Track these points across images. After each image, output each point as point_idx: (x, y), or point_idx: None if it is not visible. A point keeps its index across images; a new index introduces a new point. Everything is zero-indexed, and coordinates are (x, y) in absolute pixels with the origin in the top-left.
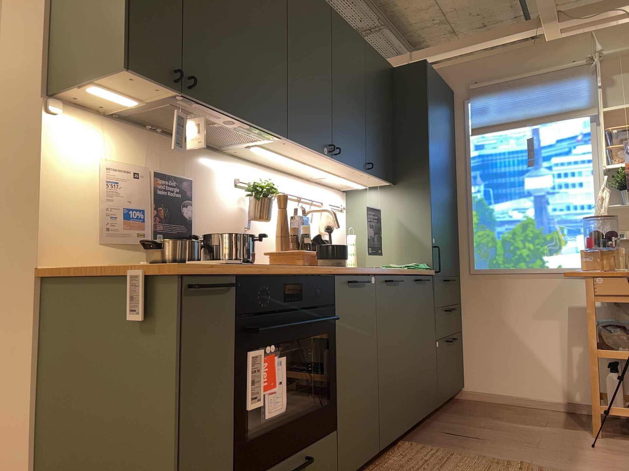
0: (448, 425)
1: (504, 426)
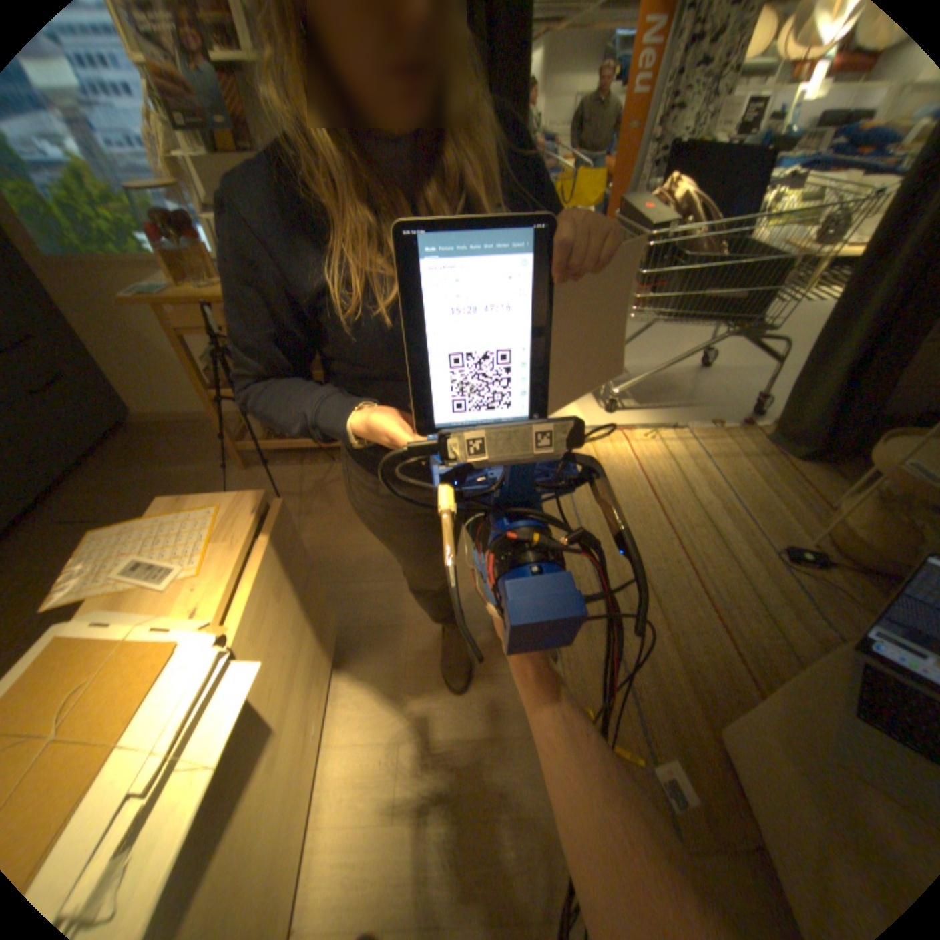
0: (71, 503)
1: (146, 481)
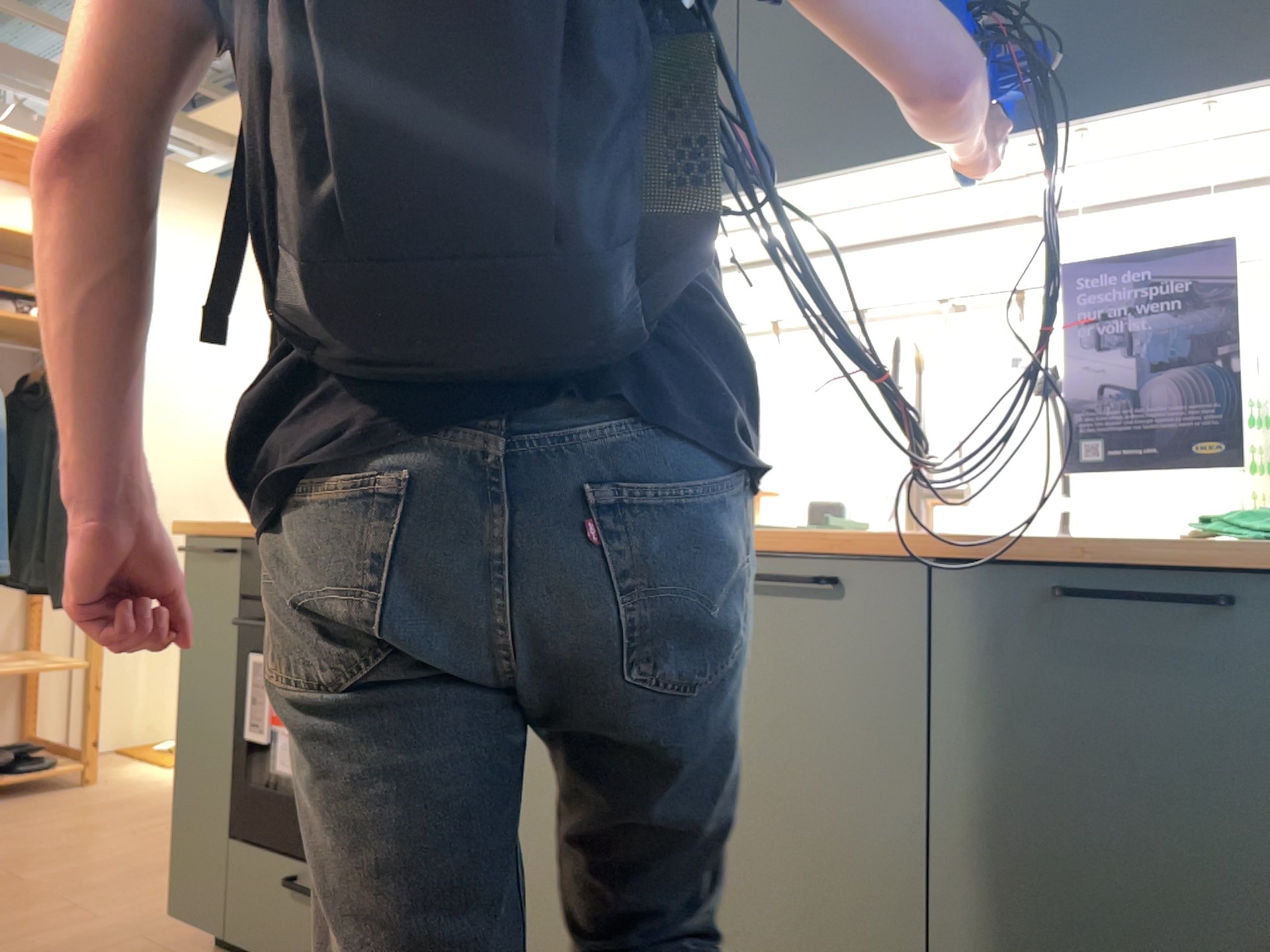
0: None
1: None
